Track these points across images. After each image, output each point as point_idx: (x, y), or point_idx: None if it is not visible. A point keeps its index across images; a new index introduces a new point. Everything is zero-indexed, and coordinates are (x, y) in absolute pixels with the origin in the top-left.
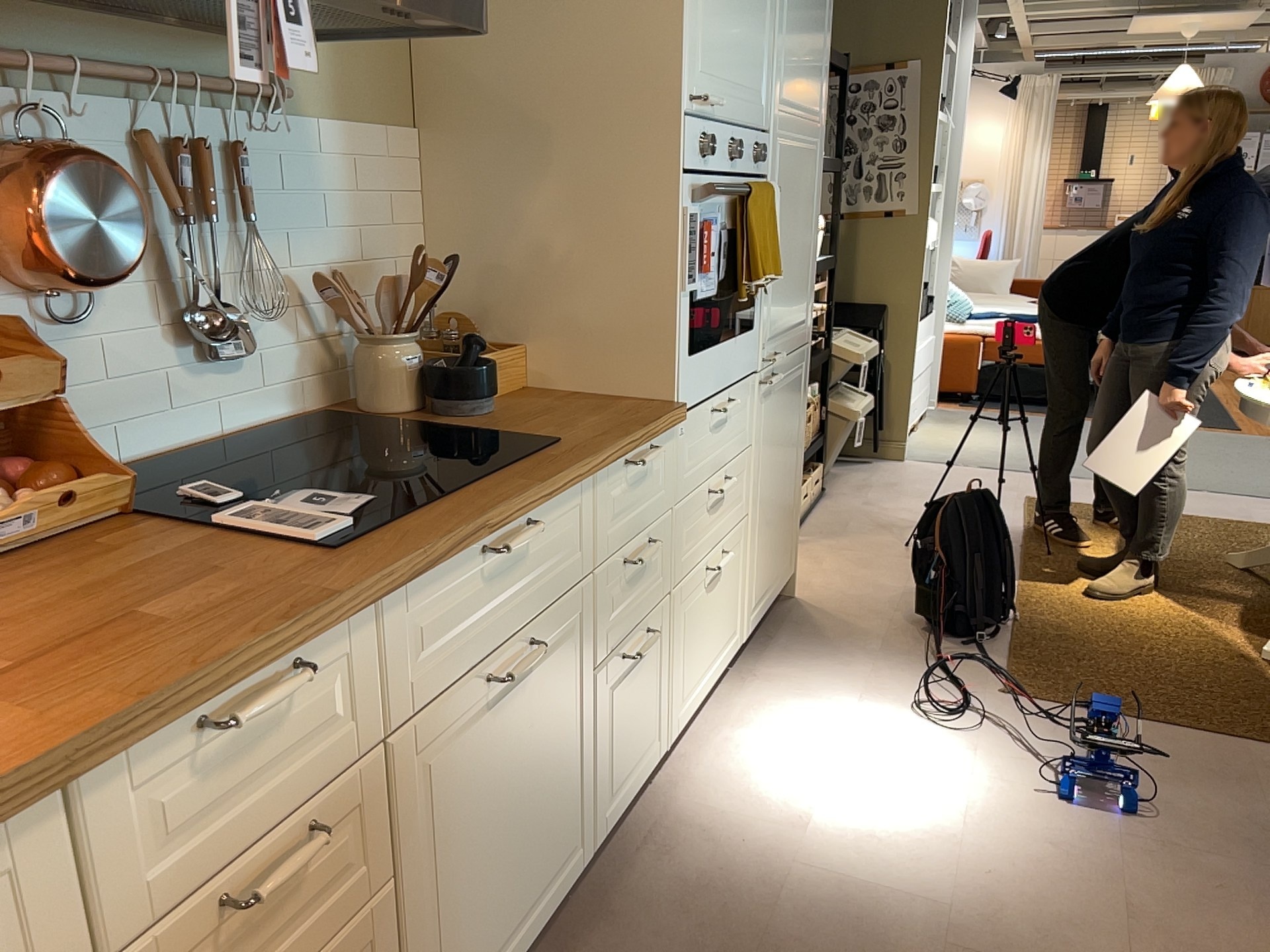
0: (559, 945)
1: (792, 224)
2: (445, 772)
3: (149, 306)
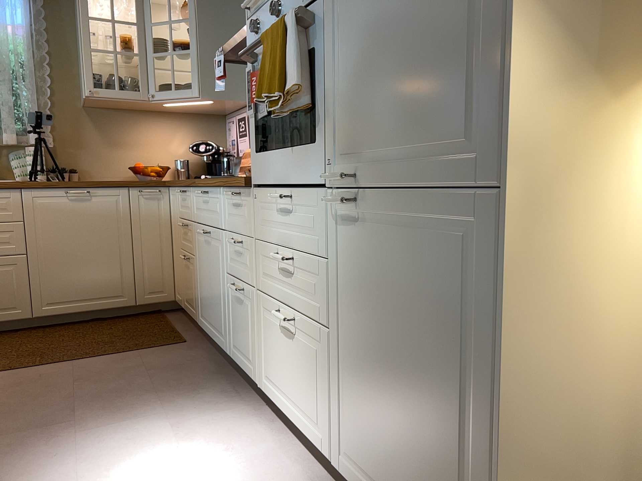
0: (219, 366)
1: (392, 2)
2: (198, 245)
3: None
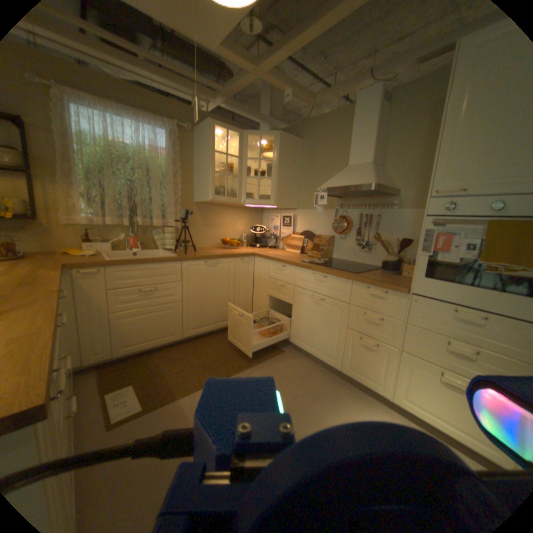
0: (324, 372)
1: None
2: (301, 301)
3: (354, 238)
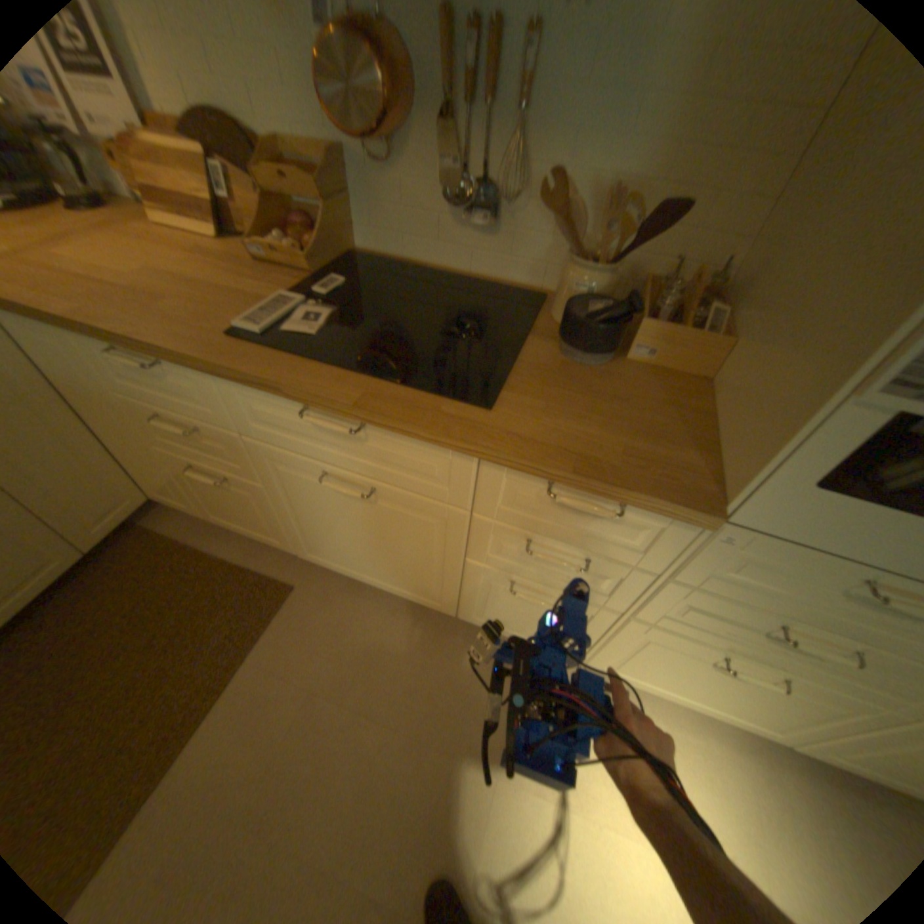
0: (413, 613)
1: None
2: (292, 481)
3: (429, 160)
